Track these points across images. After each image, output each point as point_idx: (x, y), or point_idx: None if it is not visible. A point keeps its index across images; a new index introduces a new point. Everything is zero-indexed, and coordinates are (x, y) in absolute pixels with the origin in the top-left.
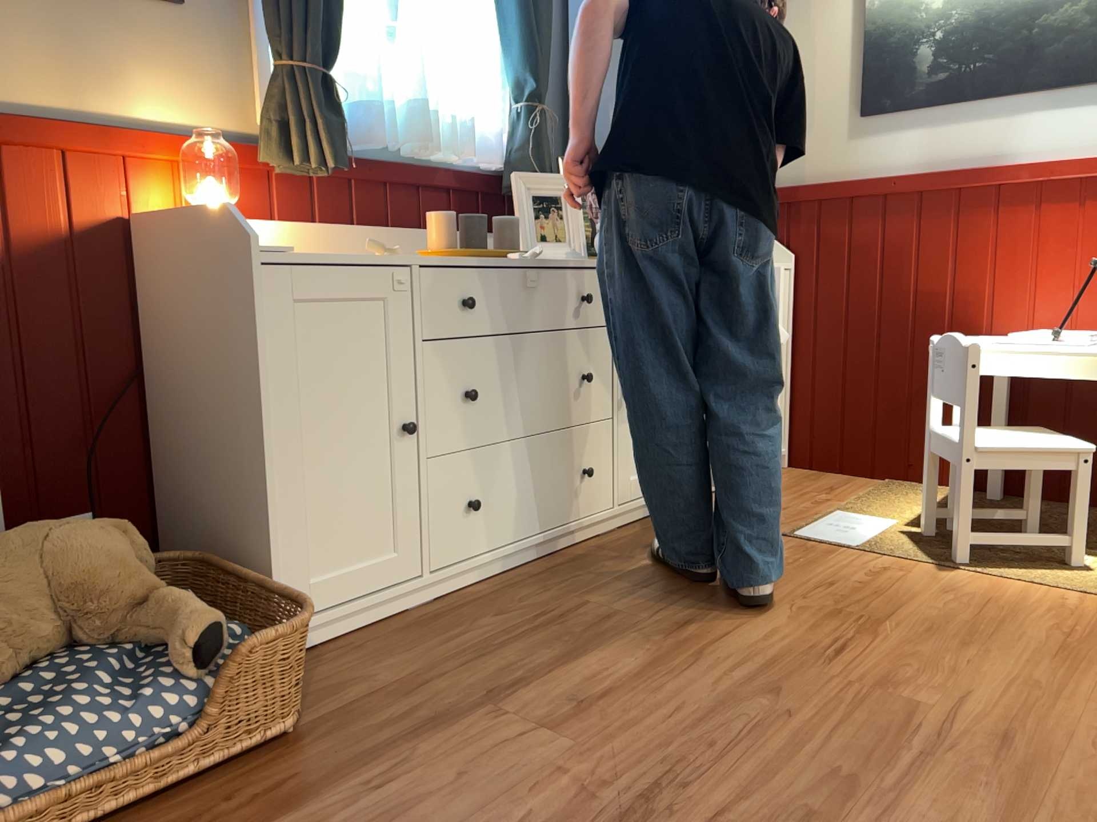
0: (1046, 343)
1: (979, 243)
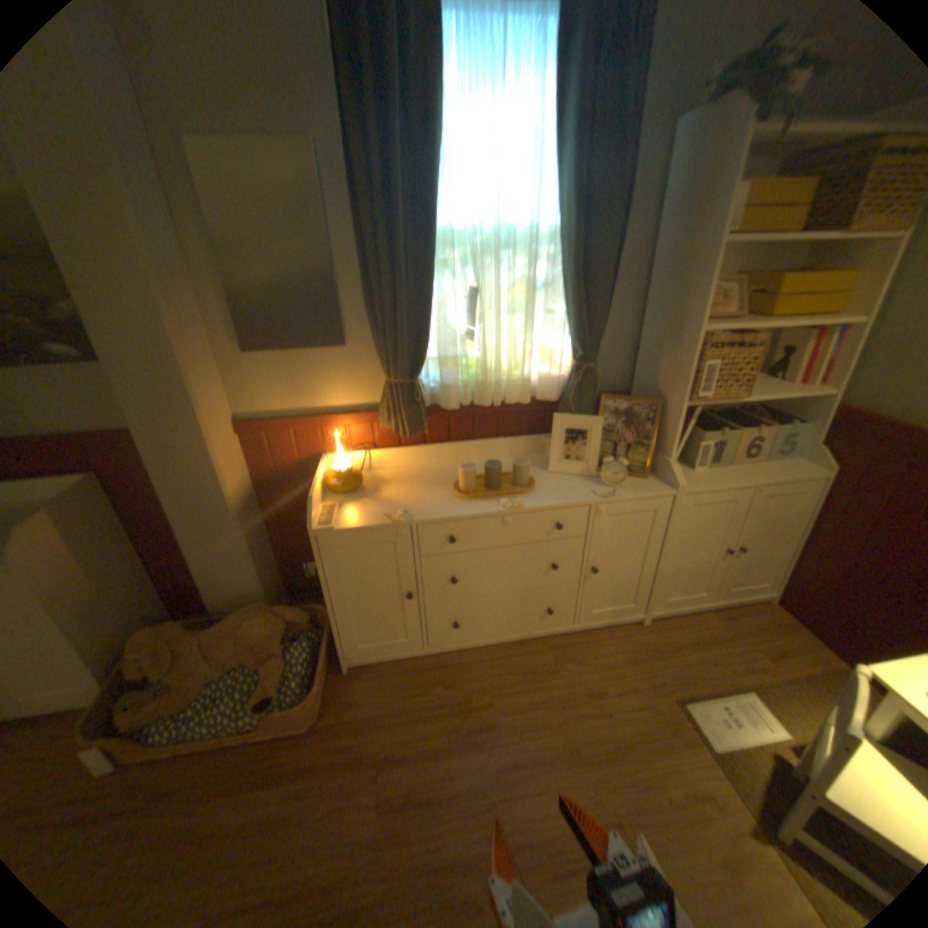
0: None
1: None
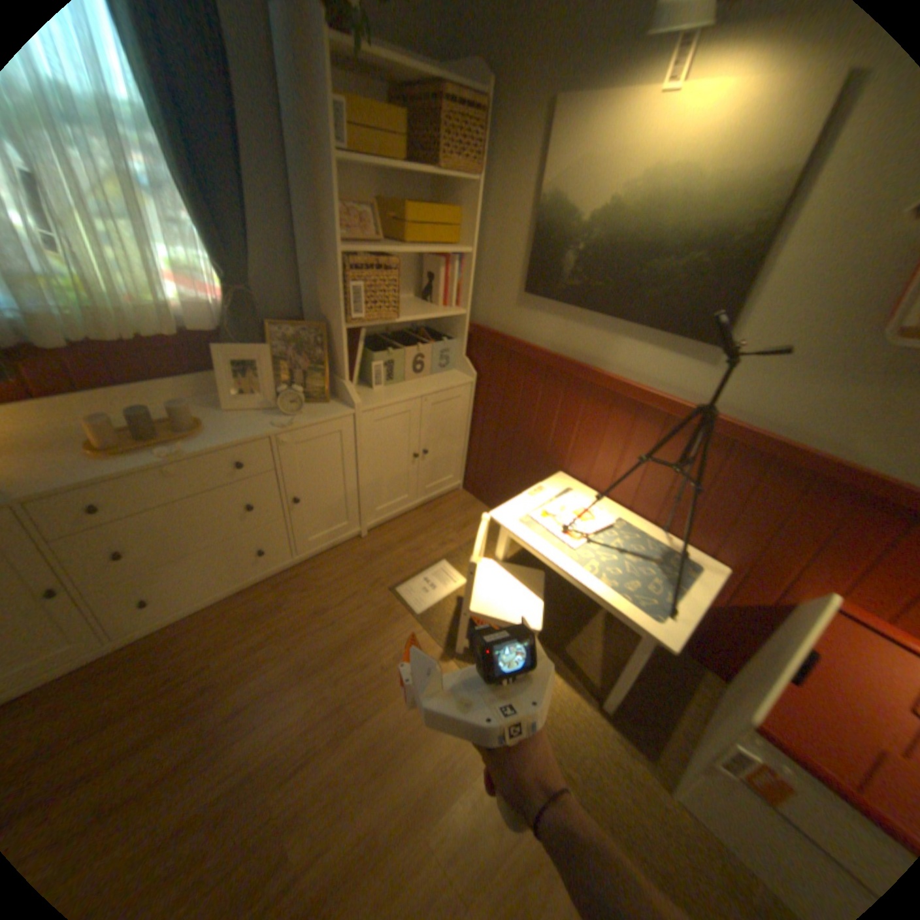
0: (555, 535)
1: (573, 416)
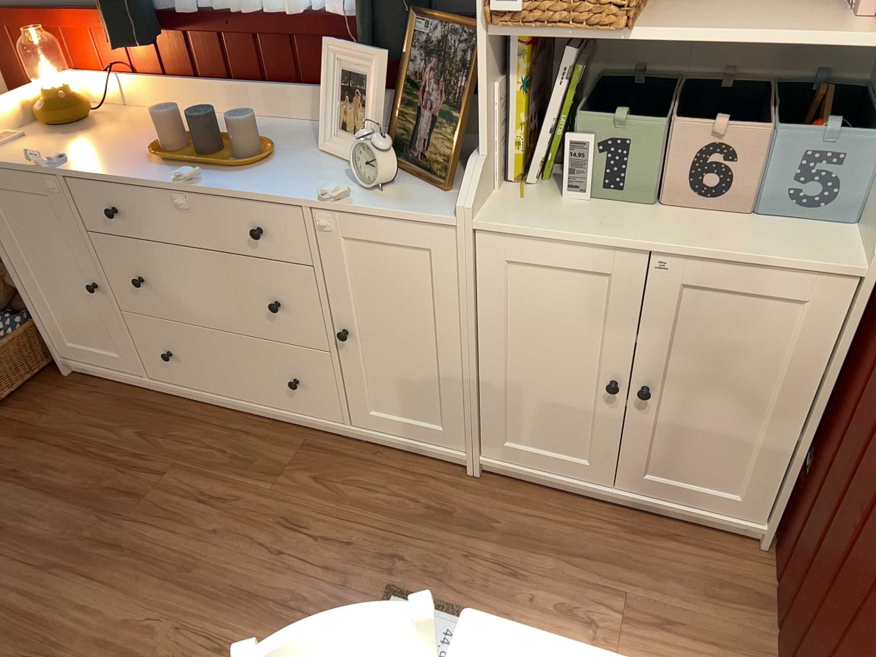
0: None
1: None
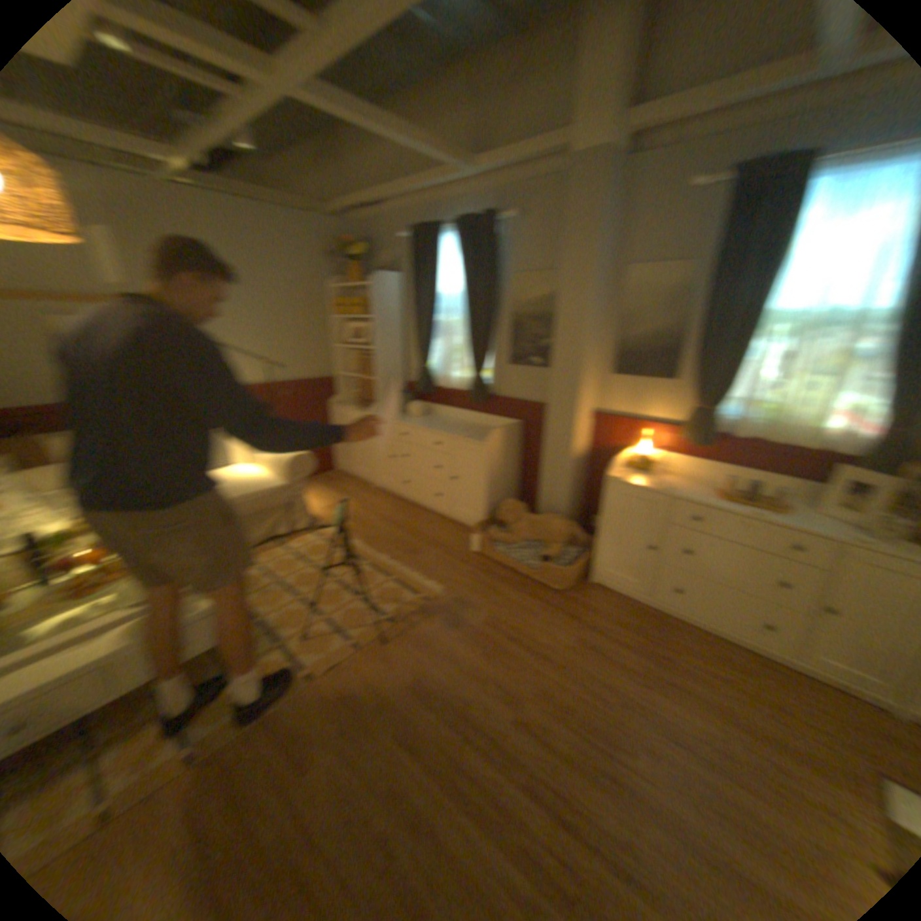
0: None
1: None
